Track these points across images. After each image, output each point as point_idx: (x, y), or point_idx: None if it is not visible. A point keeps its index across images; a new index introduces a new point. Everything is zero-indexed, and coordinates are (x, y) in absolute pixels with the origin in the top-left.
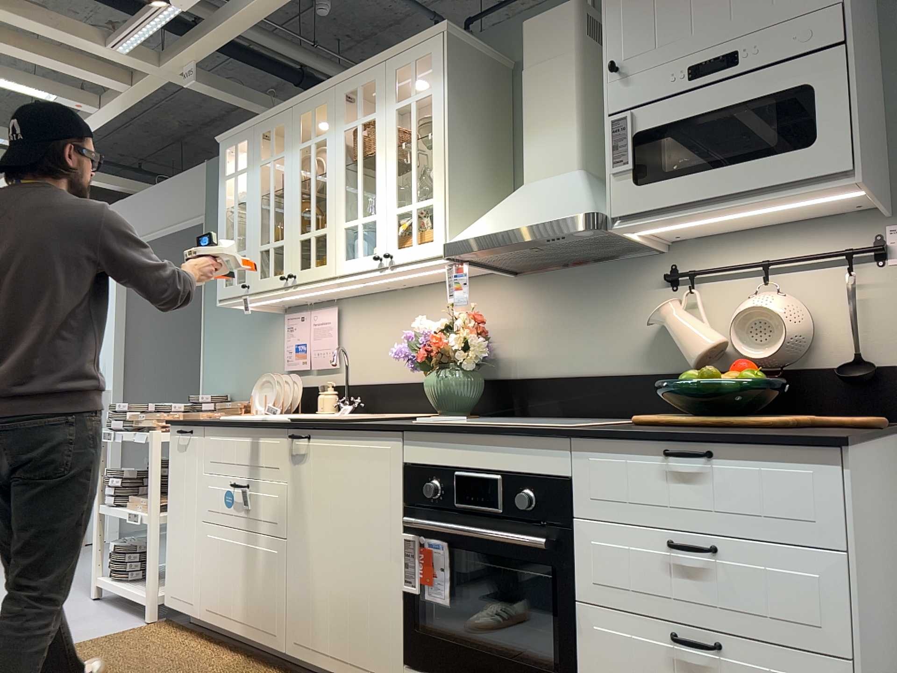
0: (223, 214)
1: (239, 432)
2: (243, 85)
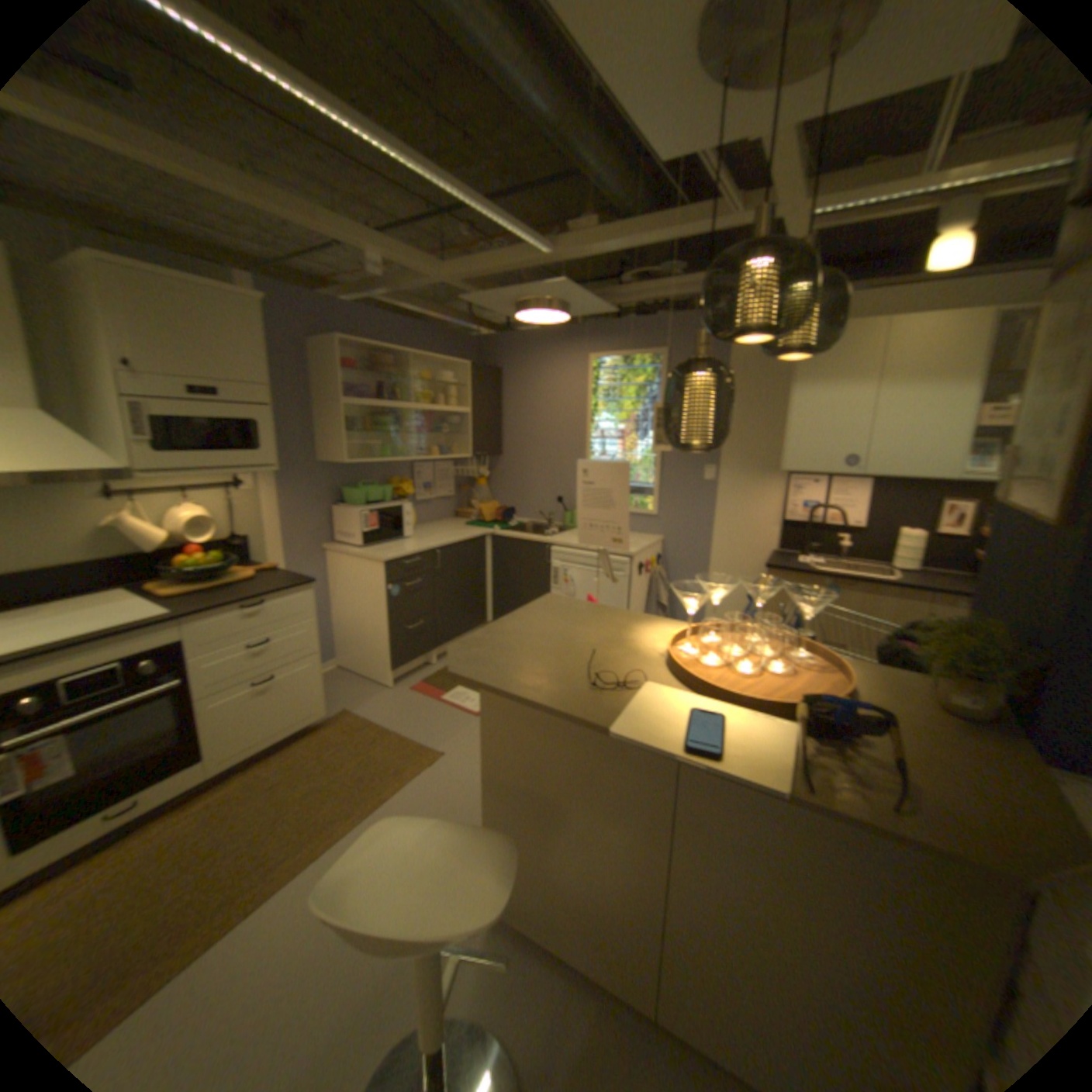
0: None
1: None
2: None
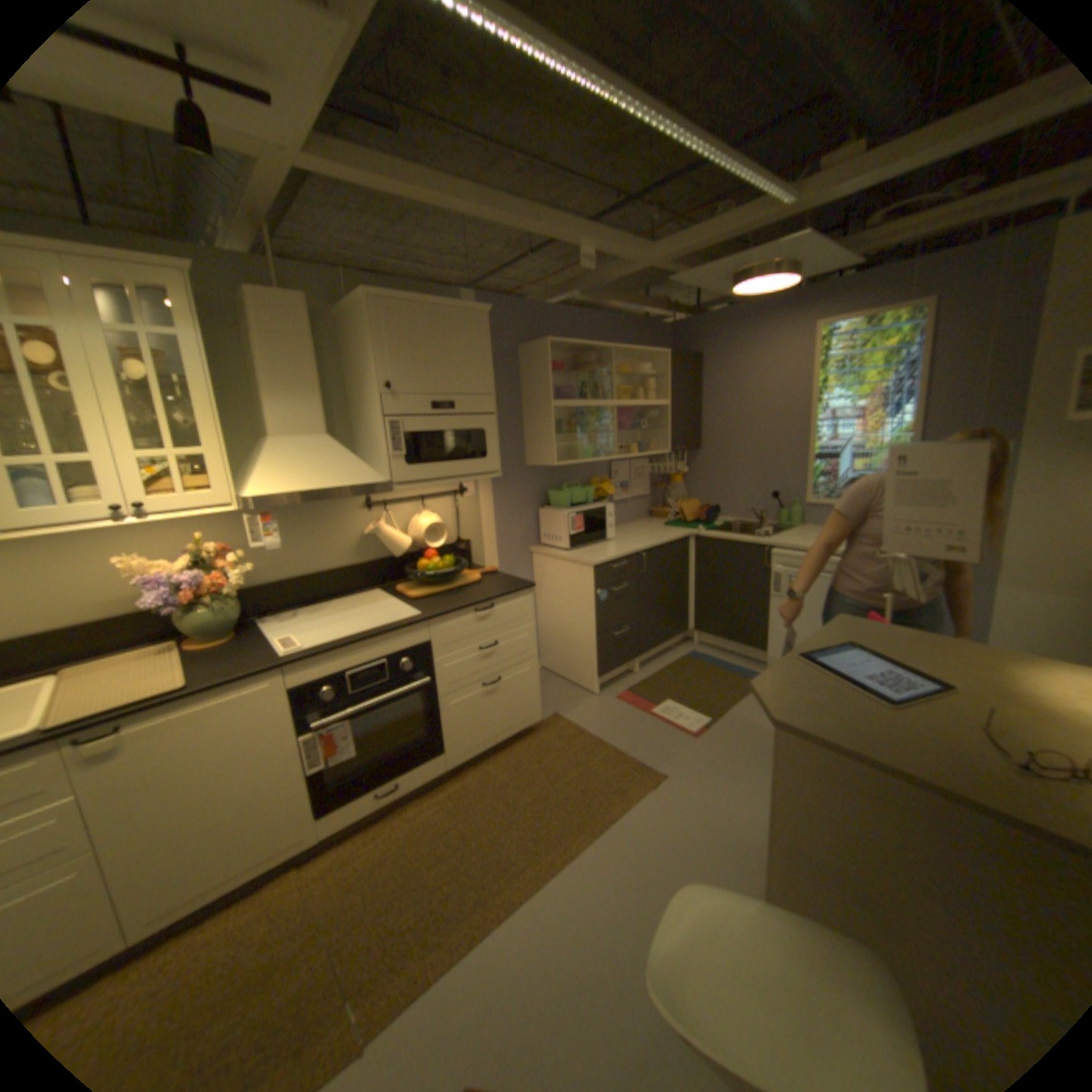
0: None
1: None
2: None
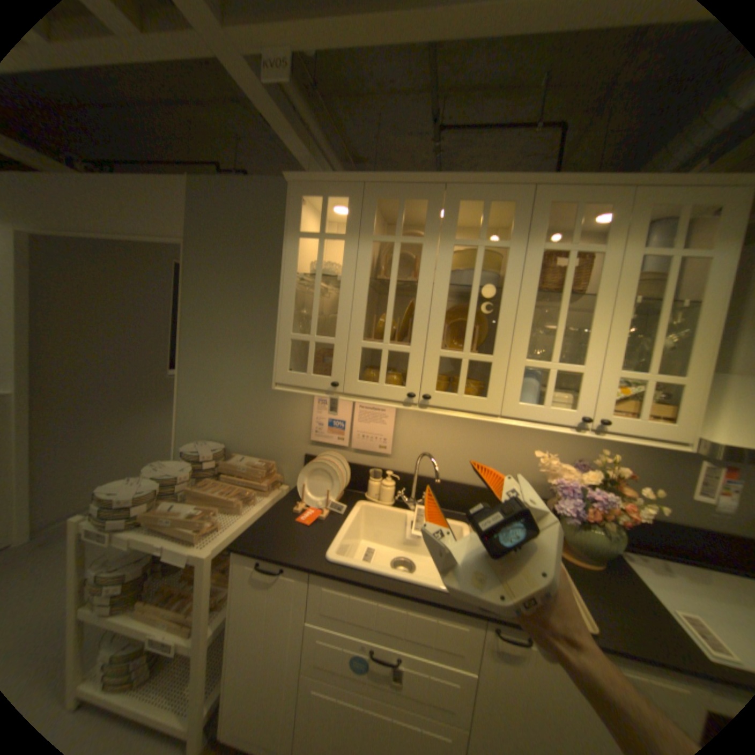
0: (290, 279)
1: (387, 599)
2: (288, 103)
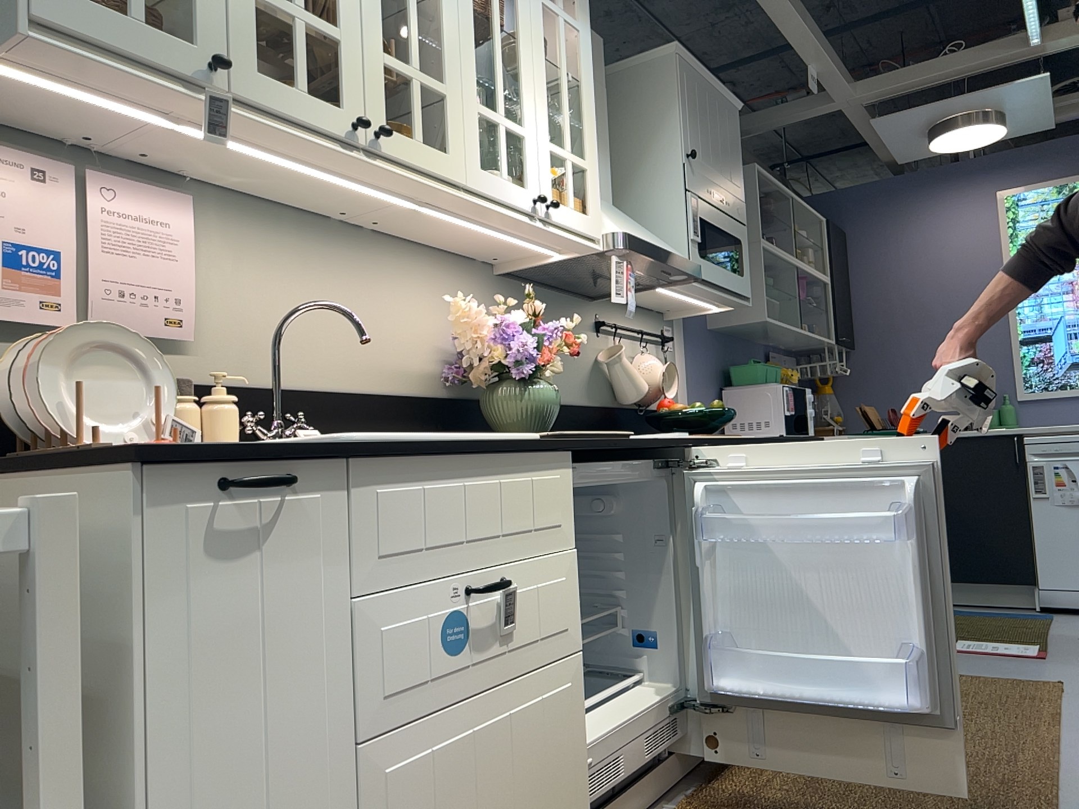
0: None
1: (470, 467)
2: None
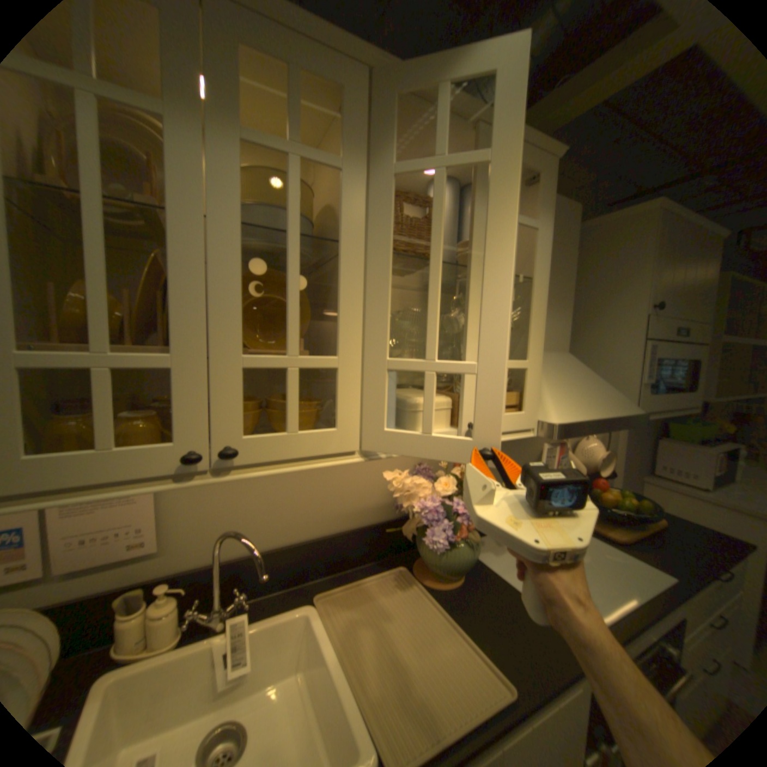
0: None
1: None
2: None
